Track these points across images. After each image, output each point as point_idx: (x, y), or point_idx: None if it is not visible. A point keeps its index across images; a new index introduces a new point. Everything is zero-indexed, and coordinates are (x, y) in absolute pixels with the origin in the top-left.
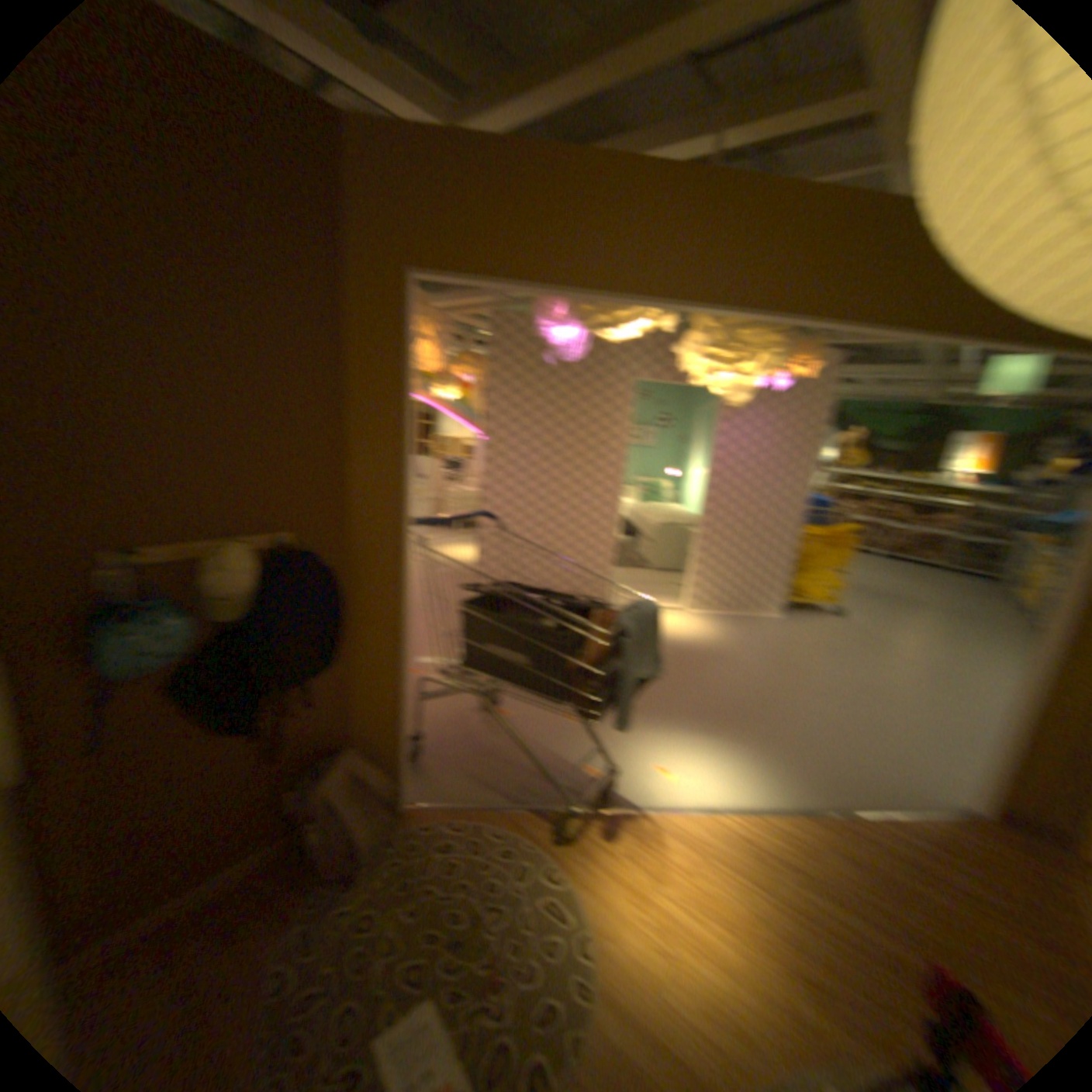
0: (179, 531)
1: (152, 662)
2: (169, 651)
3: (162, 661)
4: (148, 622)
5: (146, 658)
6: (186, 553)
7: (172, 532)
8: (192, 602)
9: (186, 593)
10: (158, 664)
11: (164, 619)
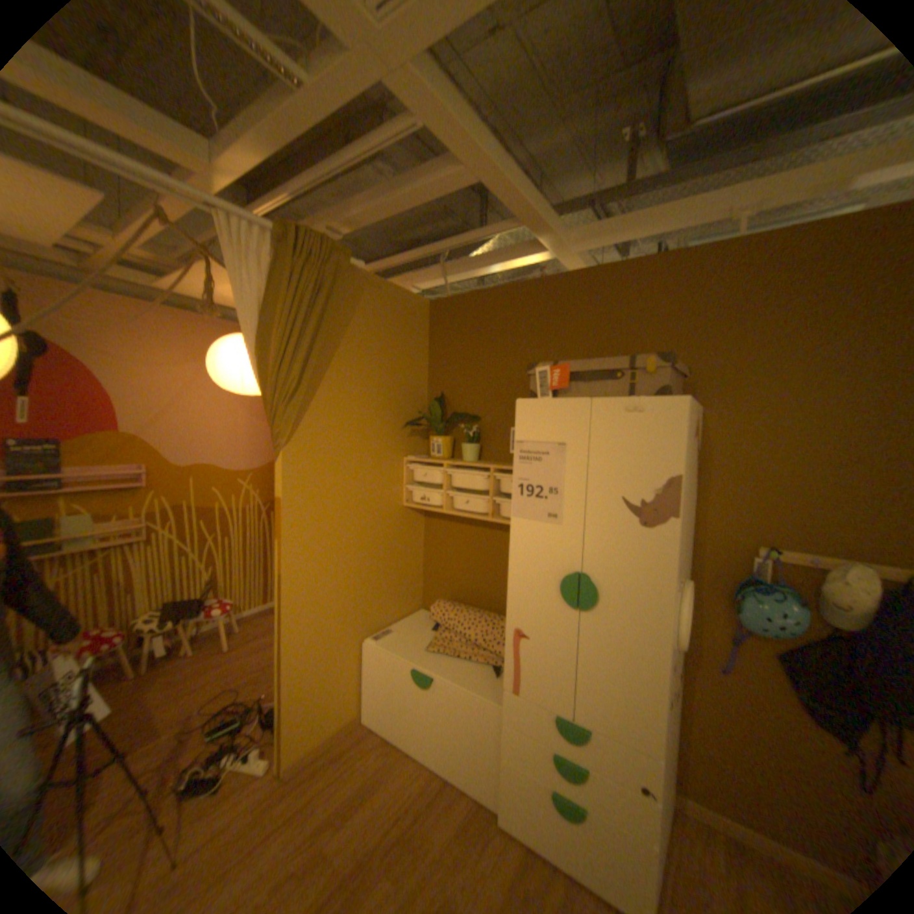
0: (824, 547)
1: (781, 632)
2: (795, 631)
3: (789, 636)
4: (784, 603)
5: (777, 627)
6: (826, 565)
7: (819, 547)
8: (823, 604)
9: (820, 596)
10: (785, 636)
11: (796, 606)
